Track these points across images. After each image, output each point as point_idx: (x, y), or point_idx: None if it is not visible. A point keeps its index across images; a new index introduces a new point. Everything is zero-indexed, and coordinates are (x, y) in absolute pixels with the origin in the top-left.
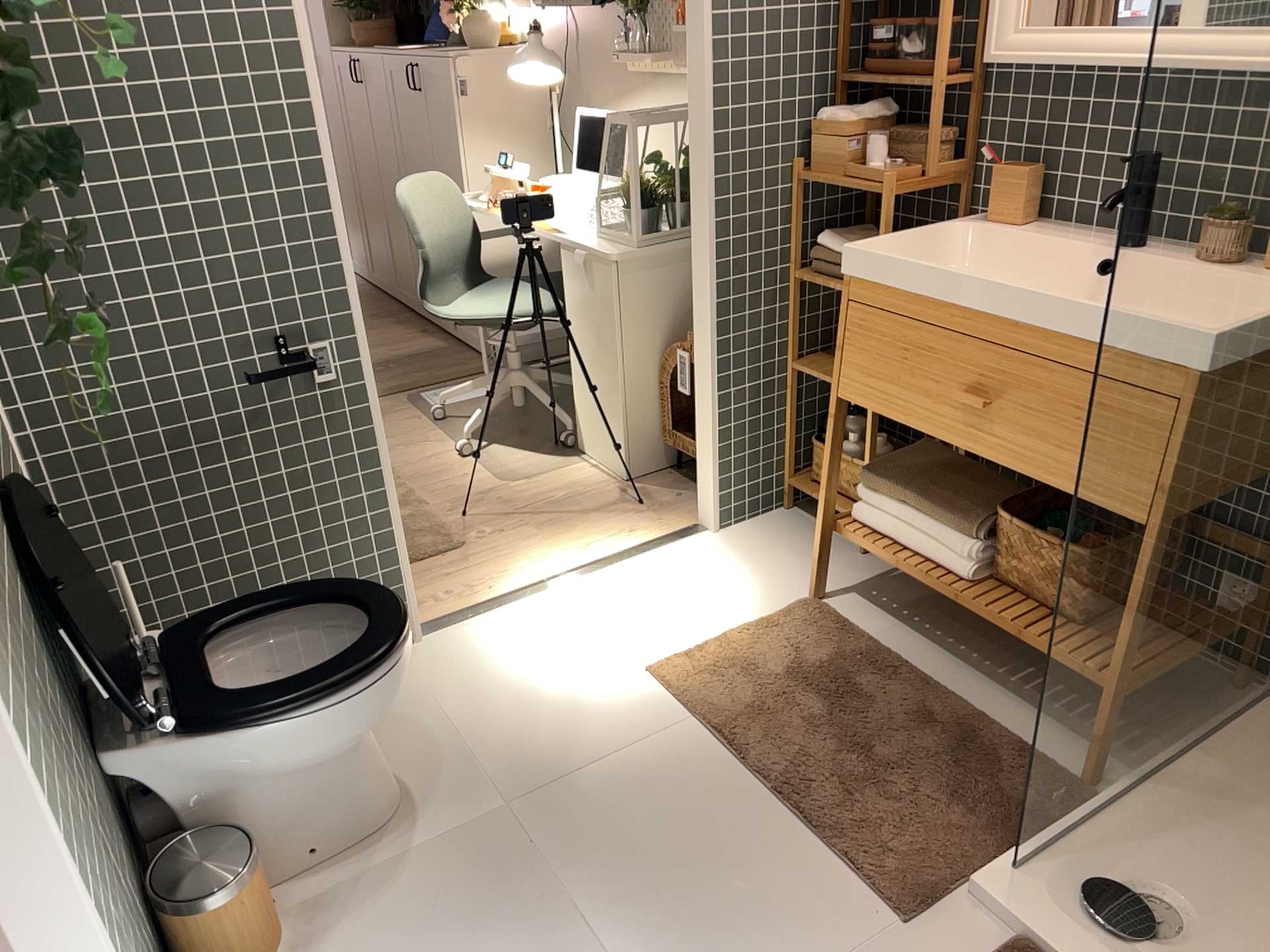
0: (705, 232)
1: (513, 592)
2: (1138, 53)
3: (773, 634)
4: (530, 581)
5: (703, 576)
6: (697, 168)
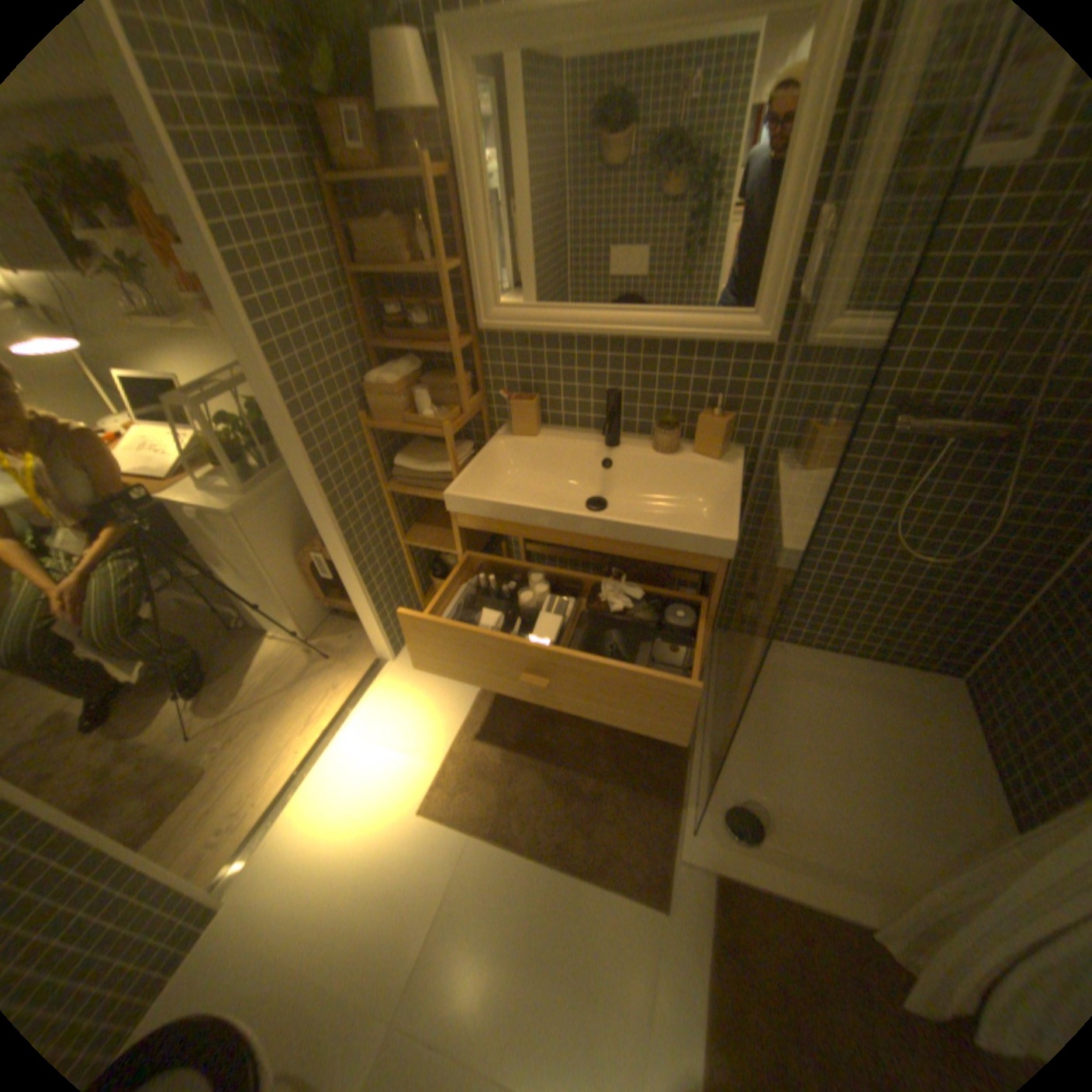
0: (315, 493)
1: (276, 799)
2: (611, 332)
3: (477, 731)
4: (284, 778)
5: (407, 704)
6: (287, 448)
